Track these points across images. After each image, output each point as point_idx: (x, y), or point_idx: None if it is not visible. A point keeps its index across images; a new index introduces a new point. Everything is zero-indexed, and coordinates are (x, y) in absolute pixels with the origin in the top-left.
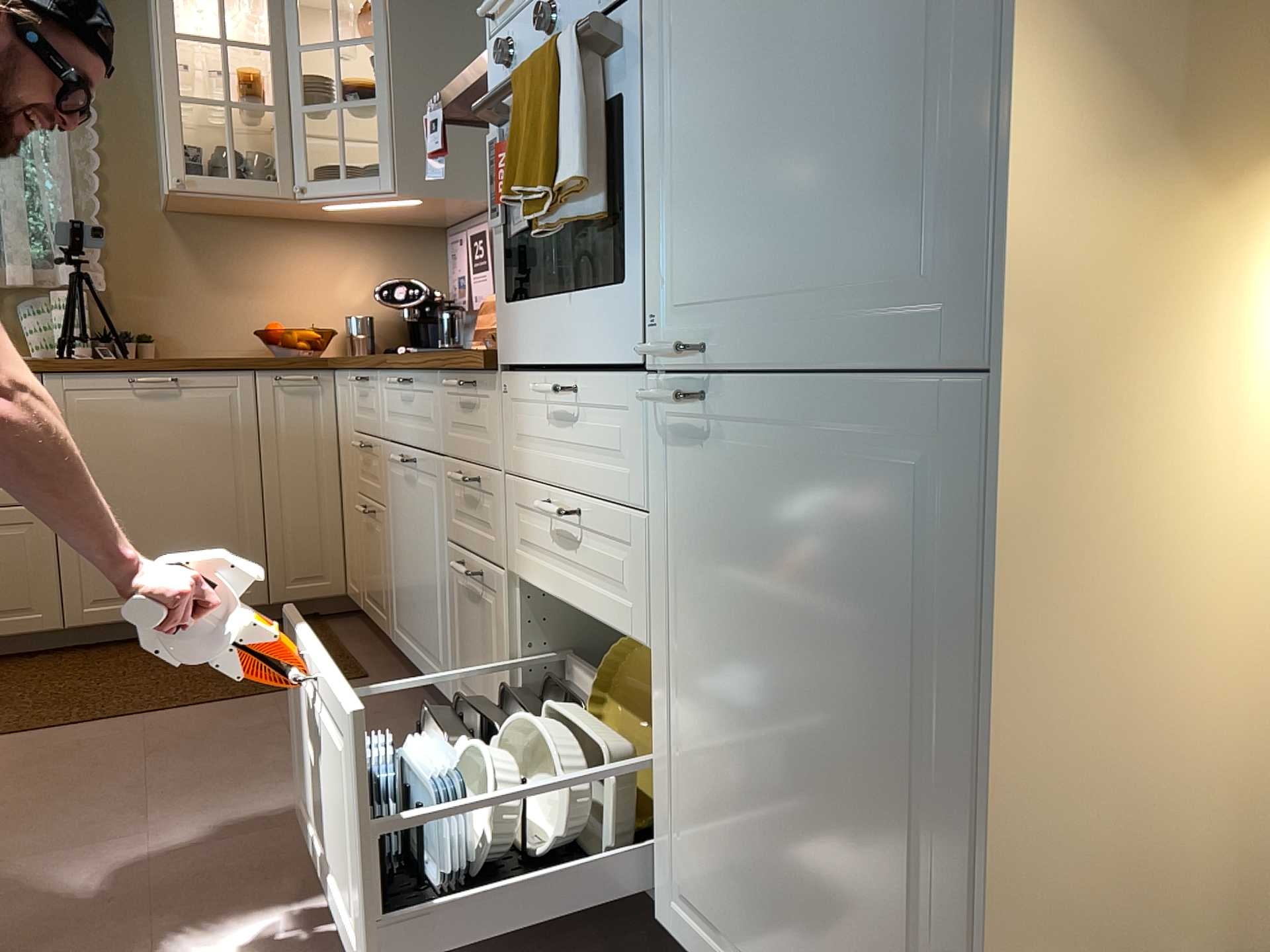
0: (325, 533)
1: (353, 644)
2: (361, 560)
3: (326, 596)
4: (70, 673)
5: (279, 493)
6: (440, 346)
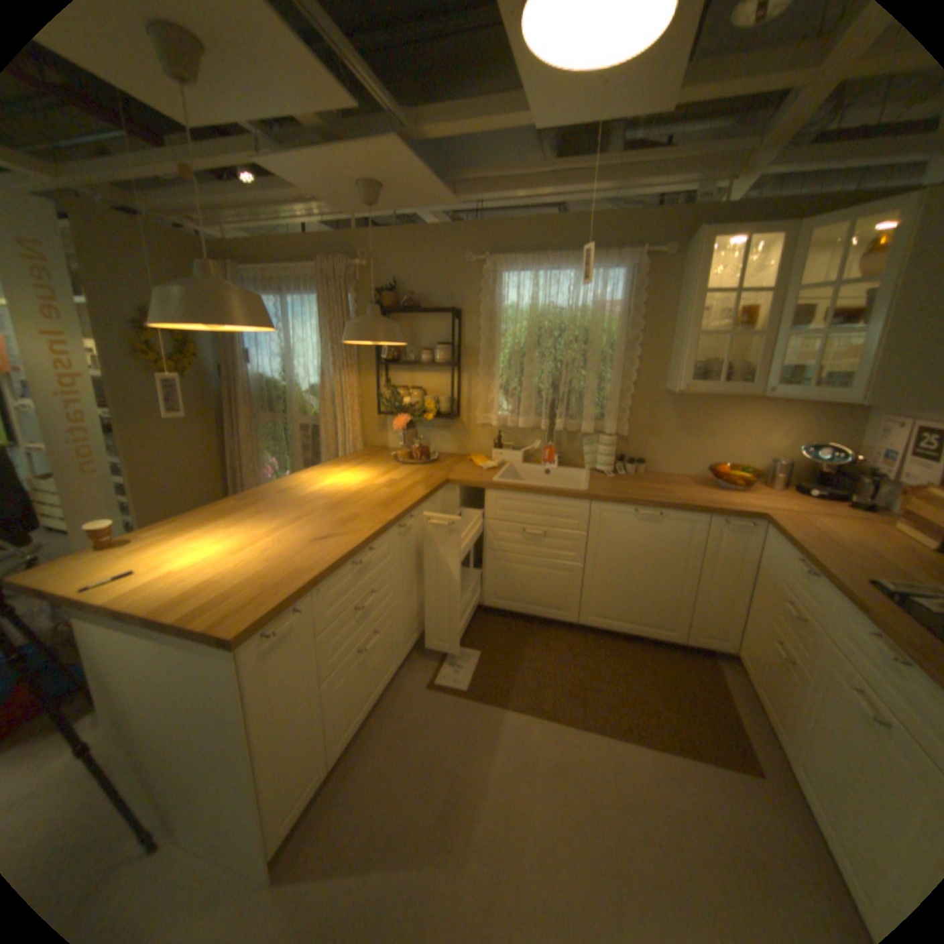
0: (734, 617)
1: (743, 709)
2: (764, 664)
3: (724, 652)
4: (578, 656)
5: (709, 588)
6: (855, 503)
